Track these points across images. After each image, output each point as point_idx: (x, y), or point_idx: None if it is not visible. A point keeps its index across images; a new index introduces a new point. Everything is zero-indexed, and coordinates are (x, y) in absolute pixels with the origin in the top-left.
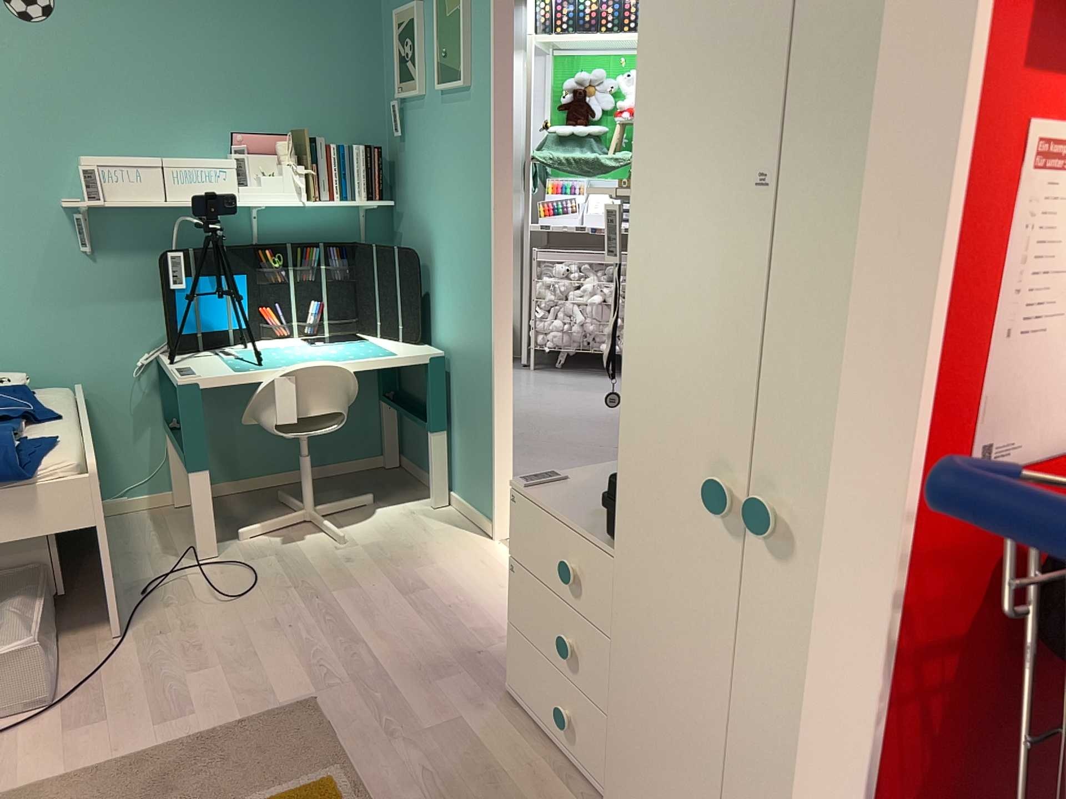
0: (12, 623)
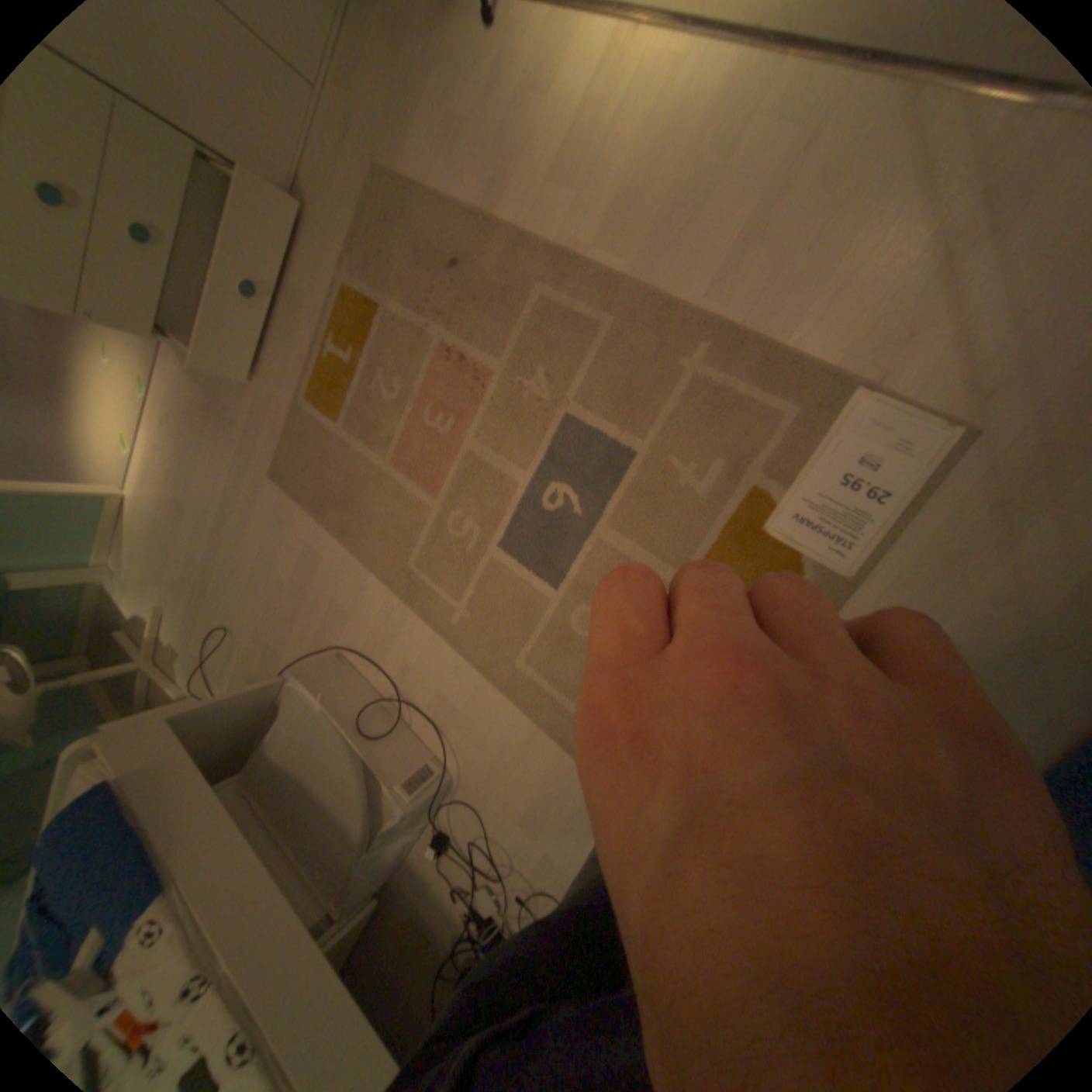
0: (281, 720)
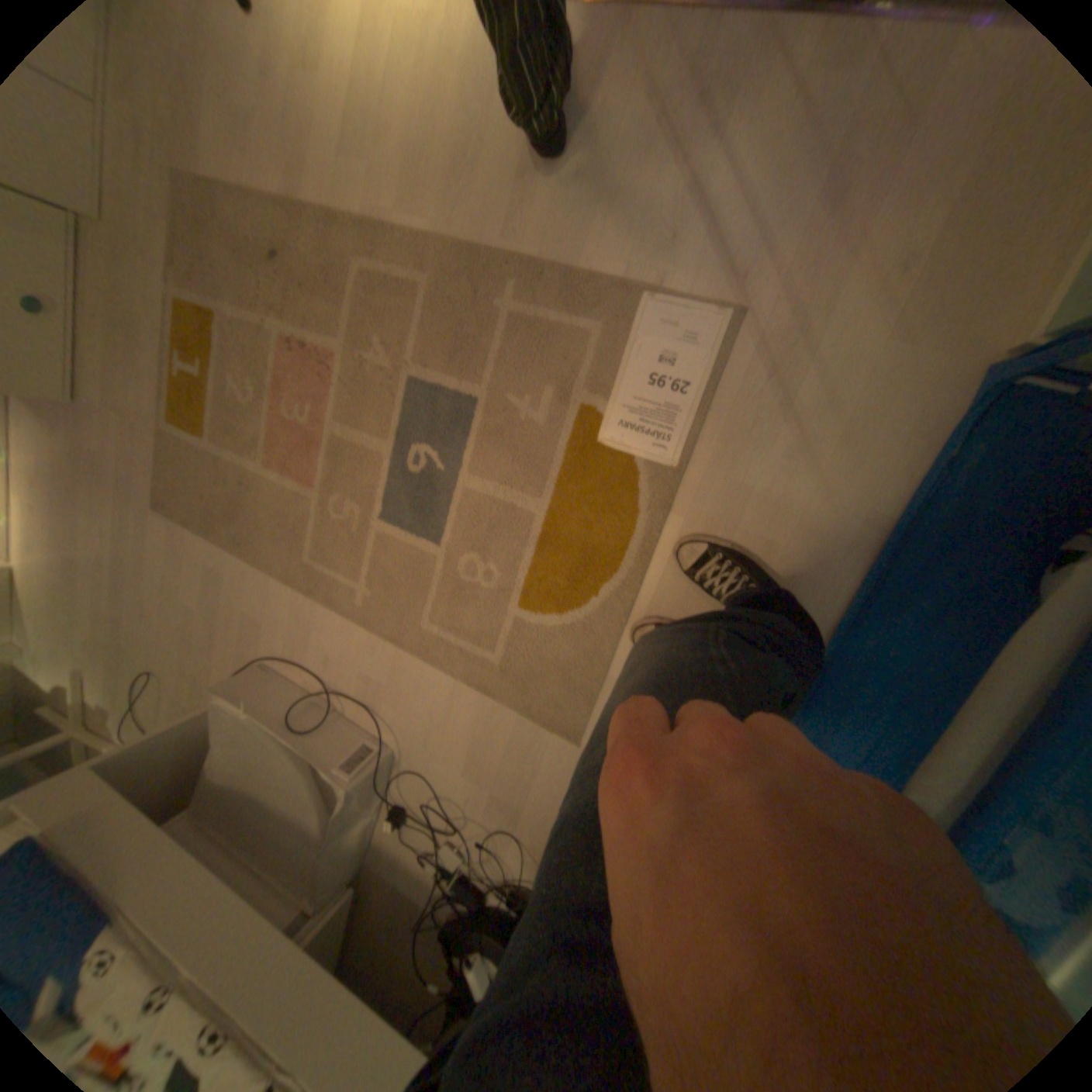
0: (210, 739)
